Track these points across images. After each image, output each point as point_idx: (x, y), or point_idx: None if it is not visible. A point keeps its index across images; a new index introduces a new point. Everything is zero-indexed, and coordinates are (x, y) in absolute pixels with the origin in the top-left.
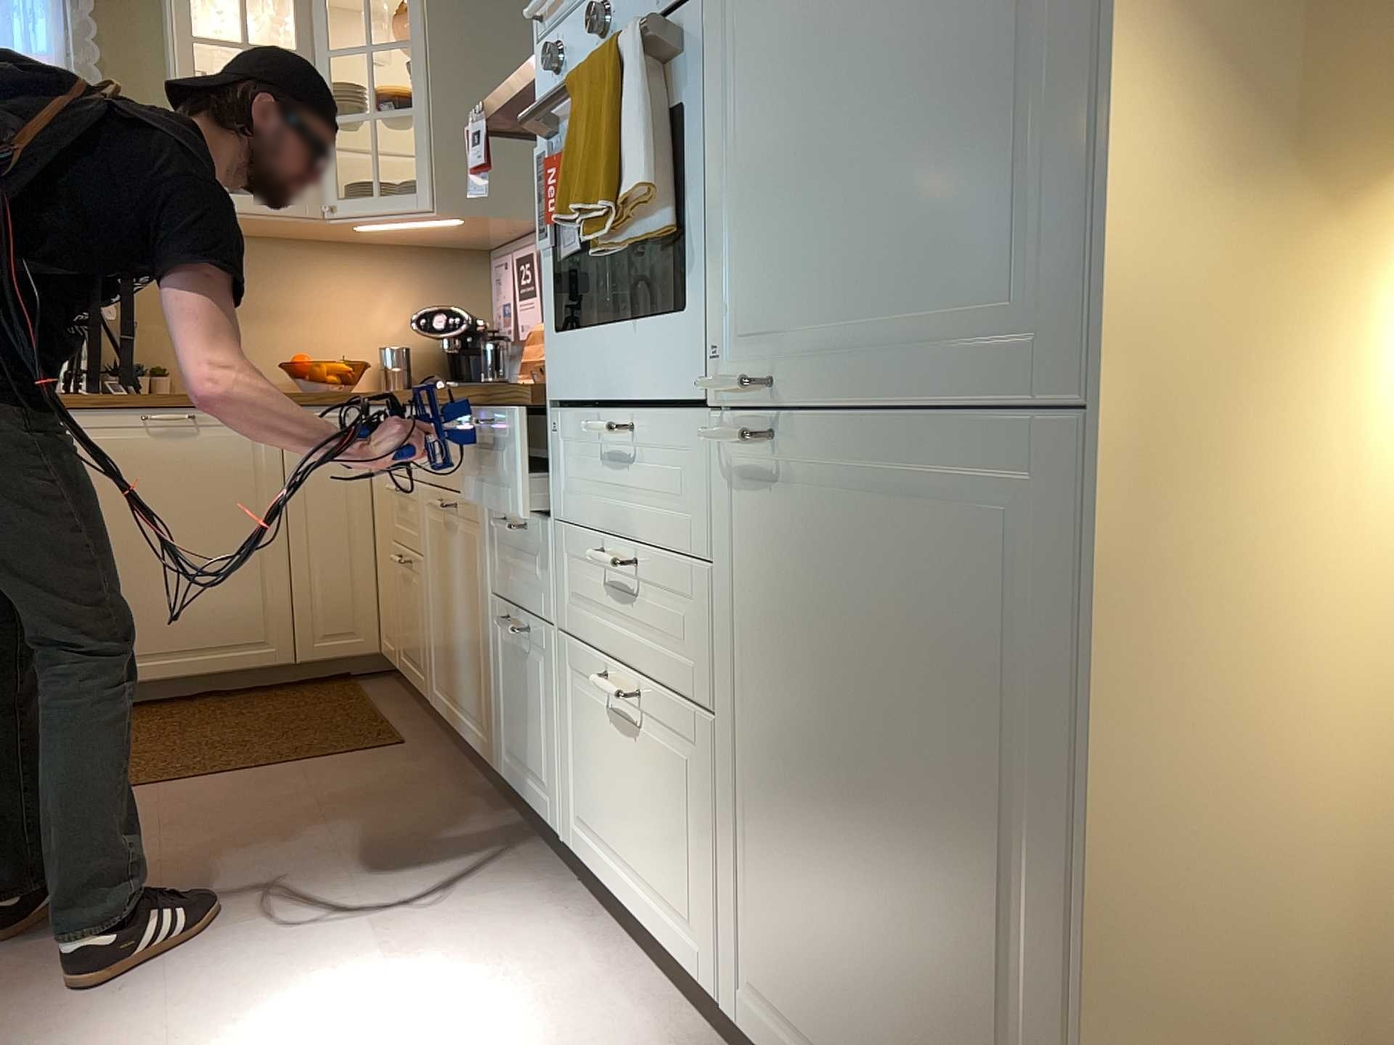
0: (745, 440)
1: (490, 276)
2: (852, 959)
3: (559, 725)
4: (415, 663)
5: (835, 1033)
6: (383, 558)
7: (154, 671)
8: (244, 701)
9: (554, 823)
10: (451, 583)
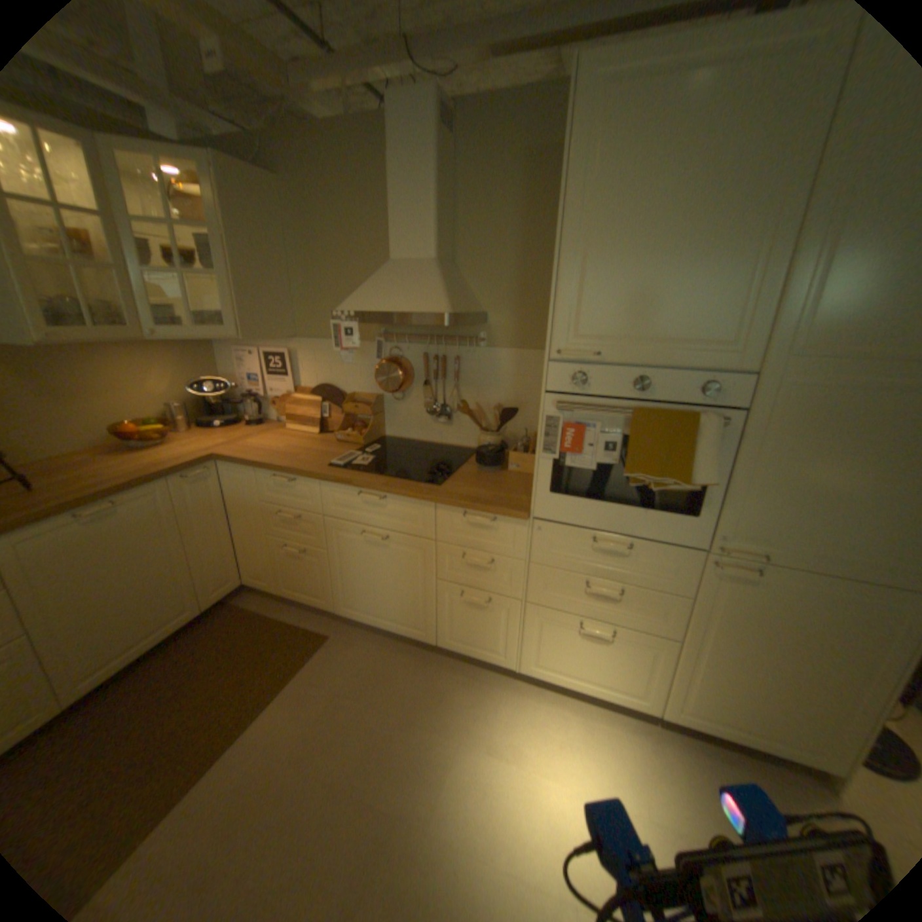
0: (751, 574)
1: (213, 350)
2: (757, 702)
3: (518, 632)
4: (307, 595)
5: (740, 718)
6: (247, 542)
7: (119, 665)
8: (180, 649)
9: (507, 664)
10: (377, 568)
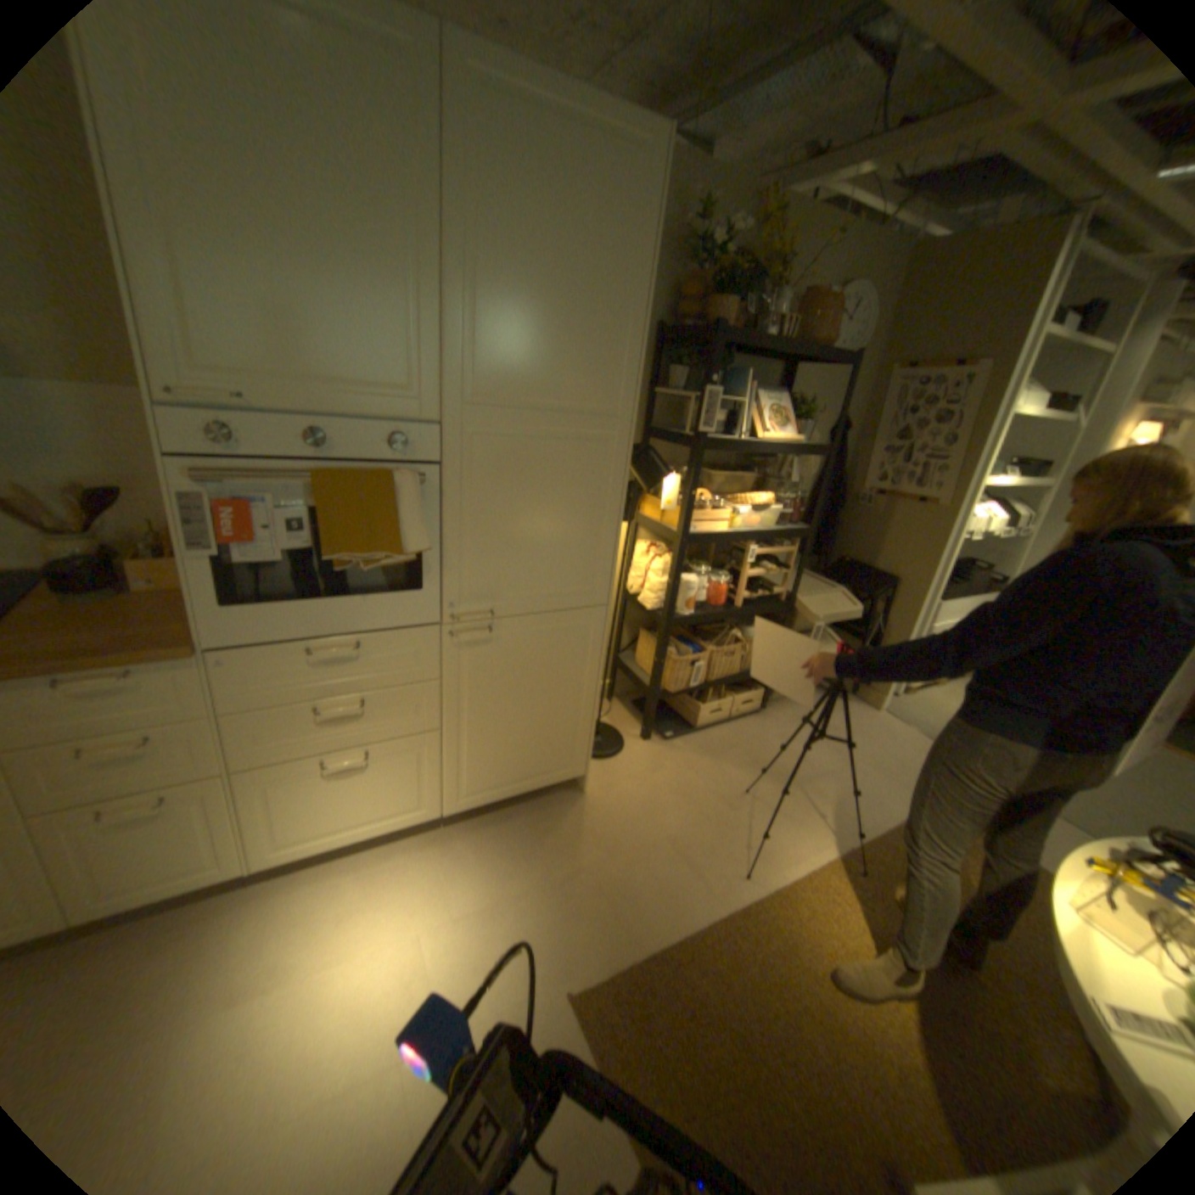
0: (483, 633)
1: None
2: (515, 751)
3: (229, 821)
4: None
5: (506, 773)
6: None
7: None
8: None
9: (225, 874)
10: None
